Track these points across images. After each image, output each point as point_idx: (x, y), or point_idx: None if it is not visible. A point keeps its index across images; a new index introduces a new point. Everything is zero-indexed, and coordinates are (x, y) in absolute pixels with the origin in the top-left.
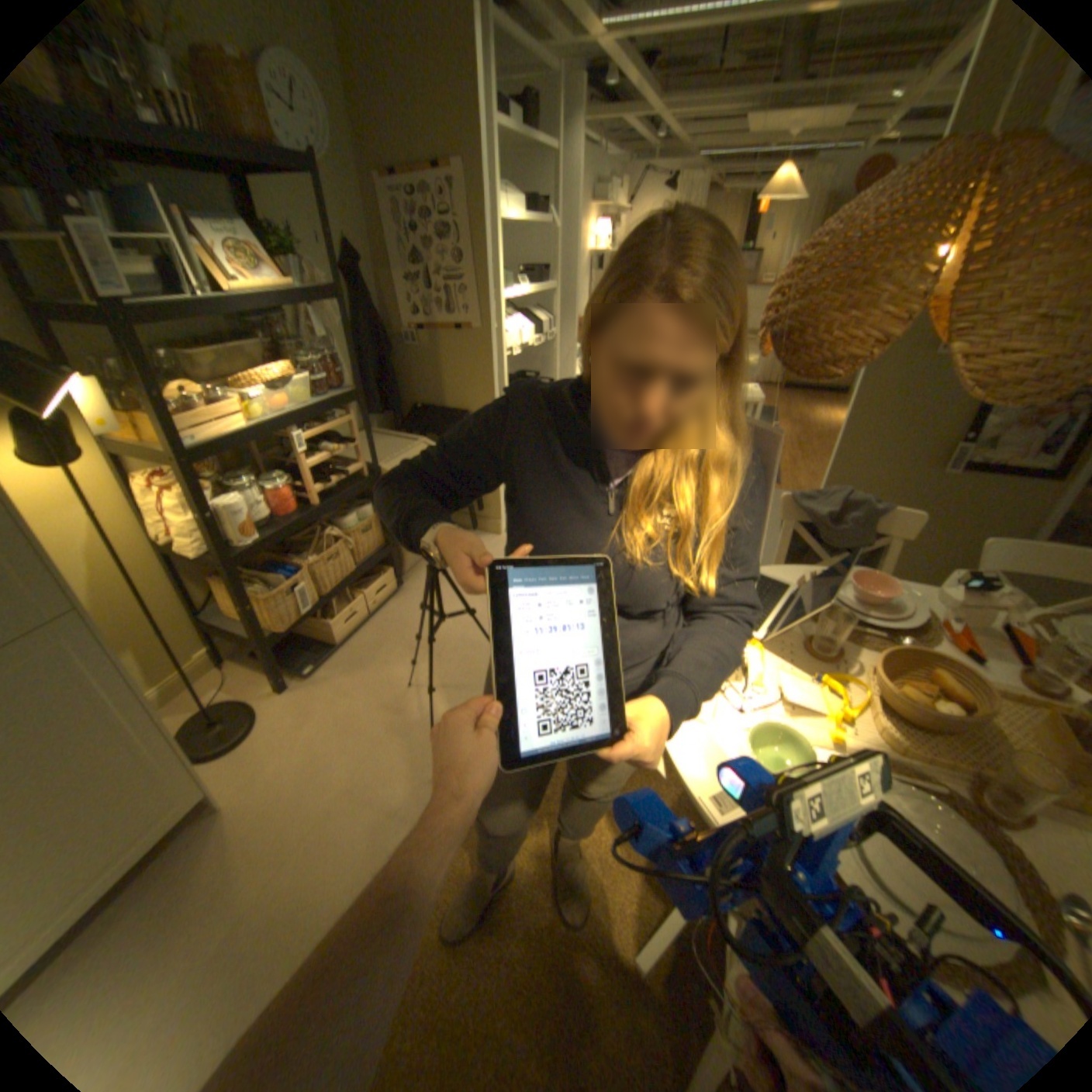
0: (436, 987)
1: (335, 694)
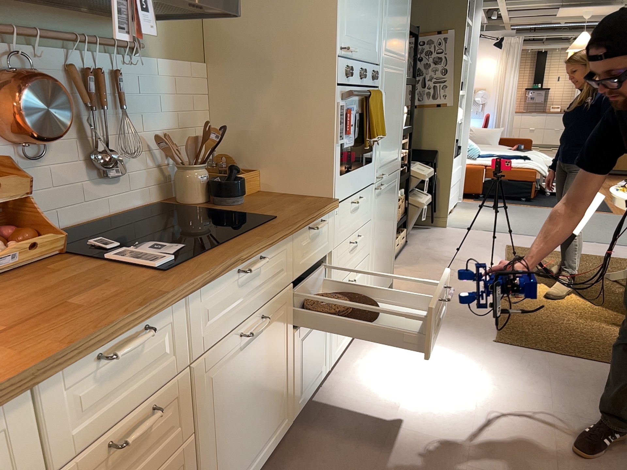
0: (537, 326)
1: (409, 270)
